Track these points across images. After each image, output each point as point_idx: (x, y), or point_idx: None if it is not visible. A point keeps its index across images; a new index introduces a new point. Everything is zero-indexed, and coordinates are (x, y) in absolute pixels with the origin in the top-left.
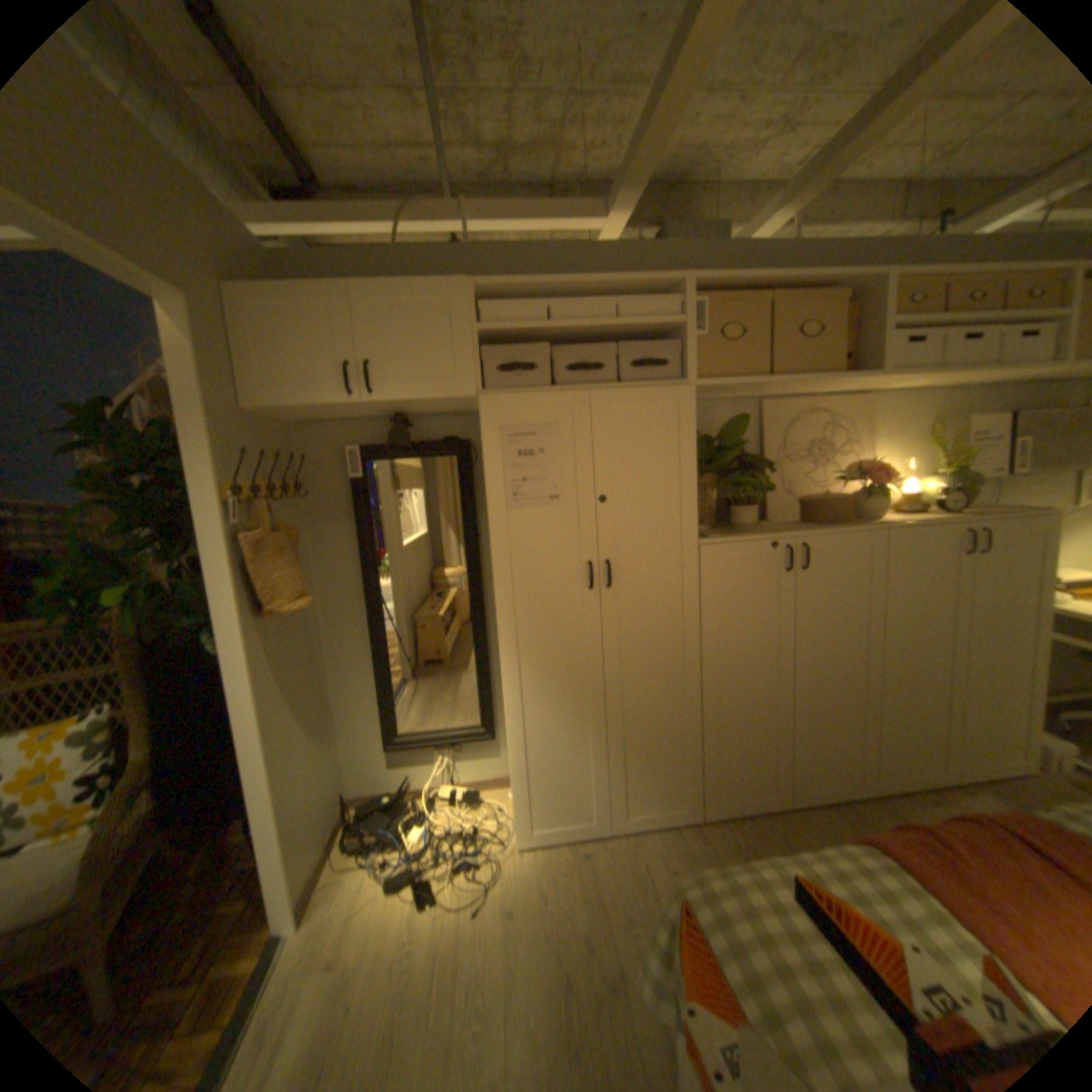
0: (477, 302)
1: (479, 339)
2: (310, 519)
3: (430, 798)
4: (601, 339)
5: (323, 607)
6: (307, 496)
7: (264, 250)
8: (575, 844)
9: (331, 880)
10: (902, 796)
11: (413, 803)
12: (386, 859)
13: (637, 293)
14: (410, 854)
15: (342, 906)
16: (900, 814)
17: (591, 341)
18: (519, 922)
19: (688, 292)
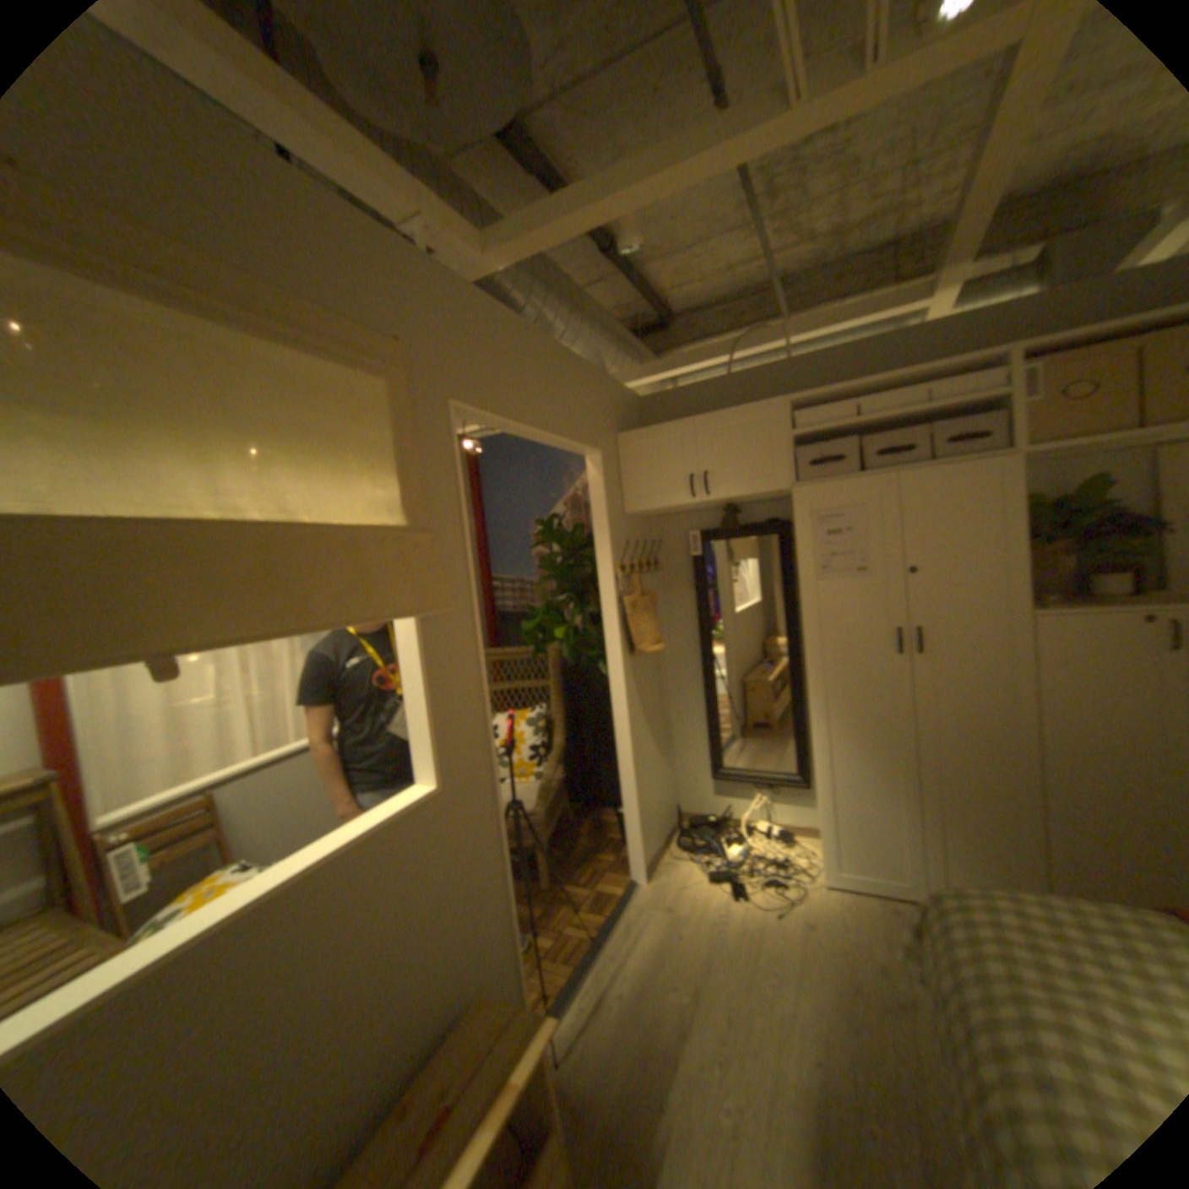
0: (791, 414)
1: (793, 442)
2: (661, 589)
3: (749, 832)
4: (915, 421)
5: (668, 657)
6: (659, 572)
7: (637, 400)
8: (885, 902)
9: (669, 865)
10: None
11: (734, 831)
12: (710, 864)
13: (955, 373)
14: (729, 864)
15: (677, 882)
16: None
17: (905, 424)
18: (819, 938)
19: (1015, 362)
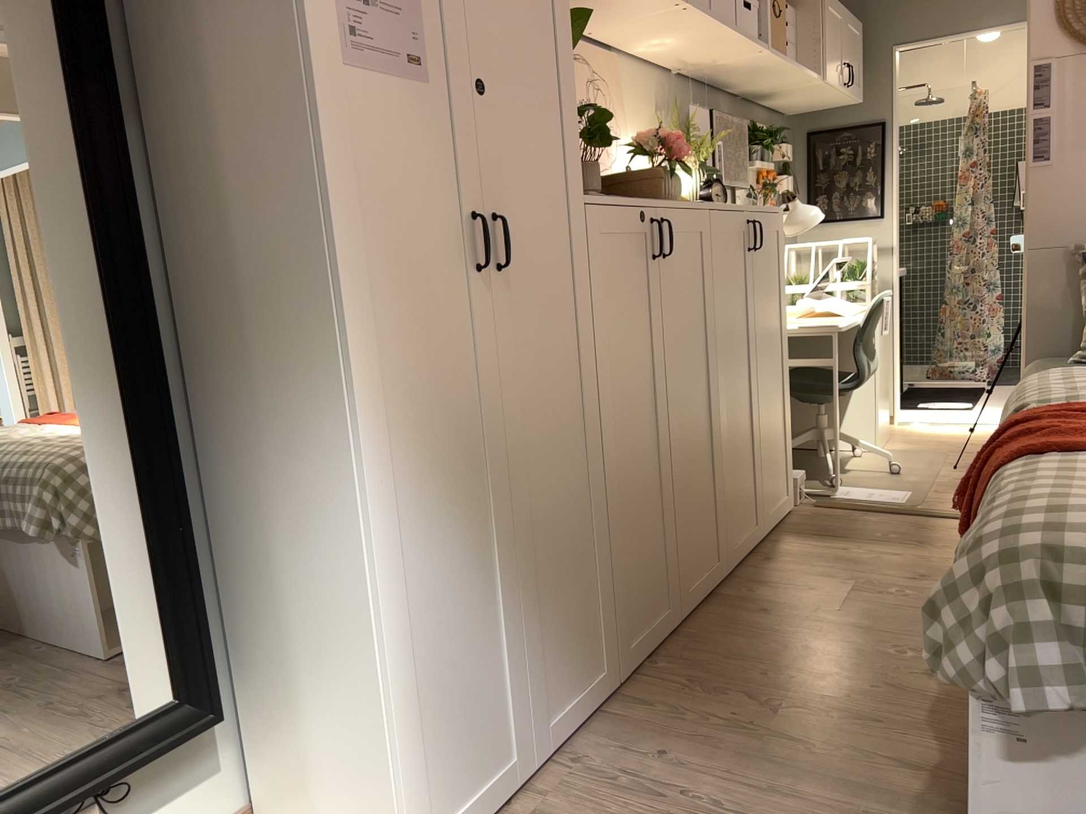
0: None
1: None
2: None
3: None
4: None
5: None
6: None
7: None
8: None
9: None
10: (735, 564)
11: None
12: None
13: None
14: None
15: None
16: (752, 578)
17: None
18: None
19: None
